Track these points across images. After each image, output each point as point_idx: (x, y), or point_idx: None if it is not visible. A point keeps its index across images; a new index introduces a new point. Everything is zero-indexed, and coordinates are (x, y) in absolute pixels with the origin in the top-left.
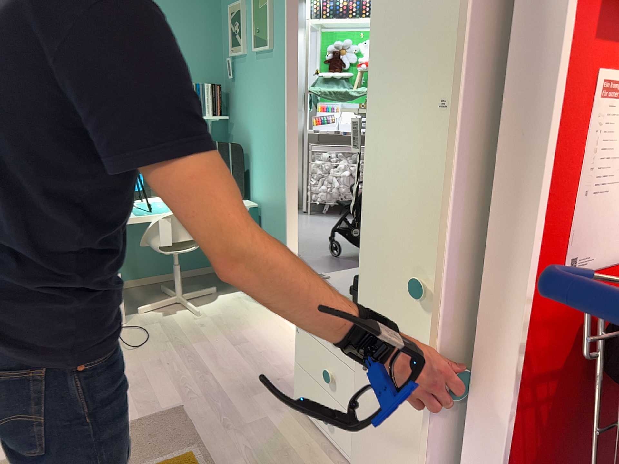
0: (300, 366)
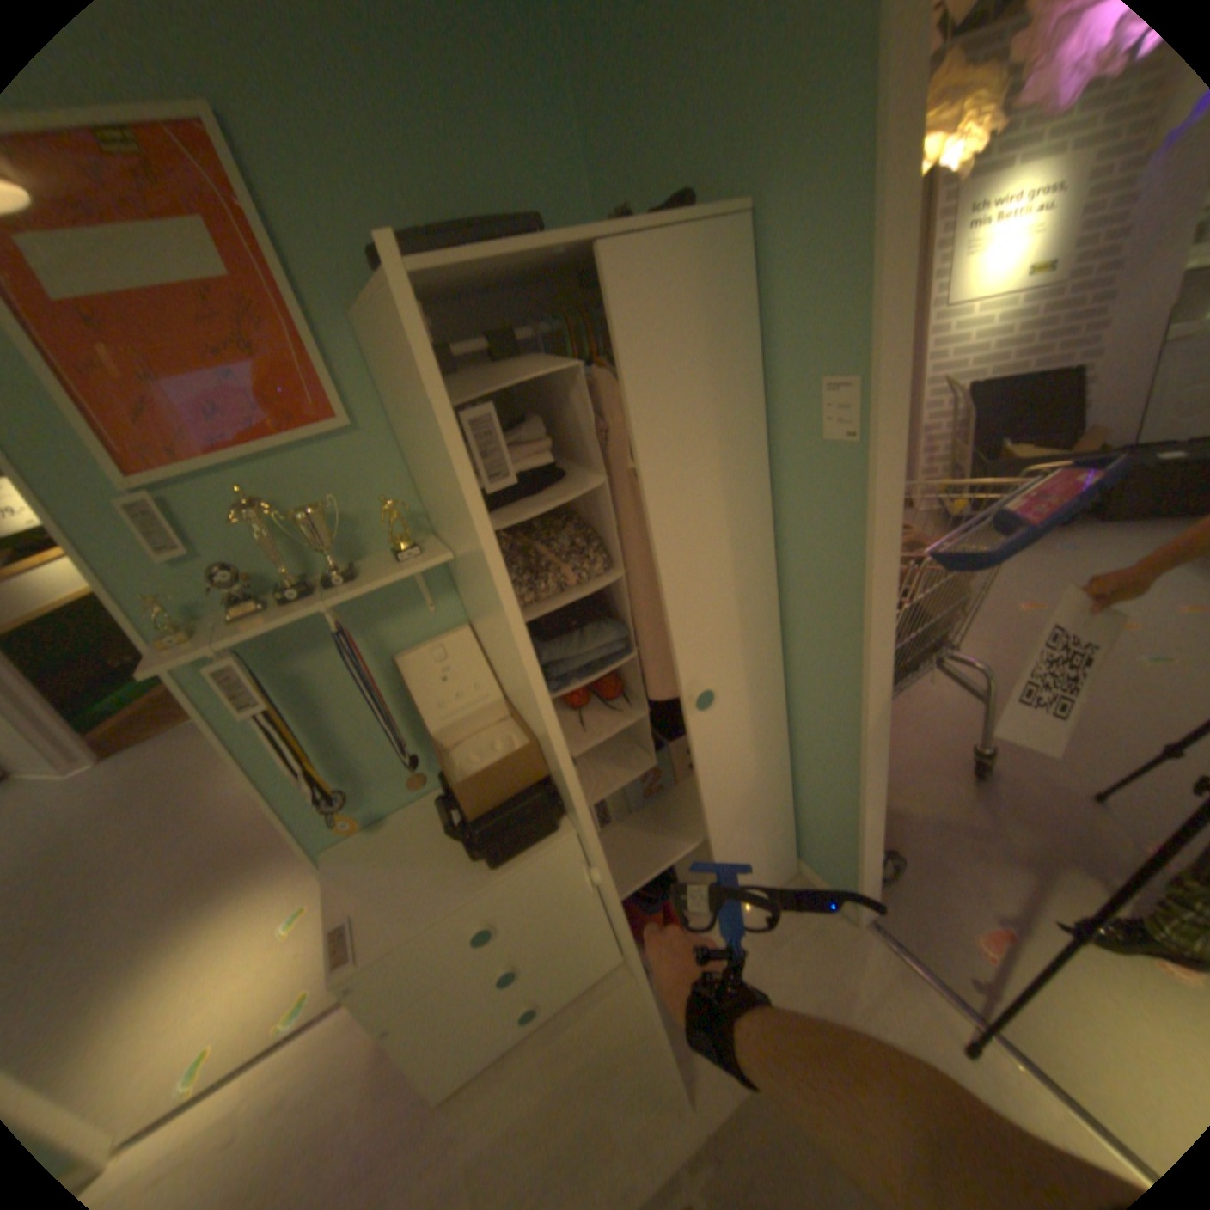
0: (424, 1056)
